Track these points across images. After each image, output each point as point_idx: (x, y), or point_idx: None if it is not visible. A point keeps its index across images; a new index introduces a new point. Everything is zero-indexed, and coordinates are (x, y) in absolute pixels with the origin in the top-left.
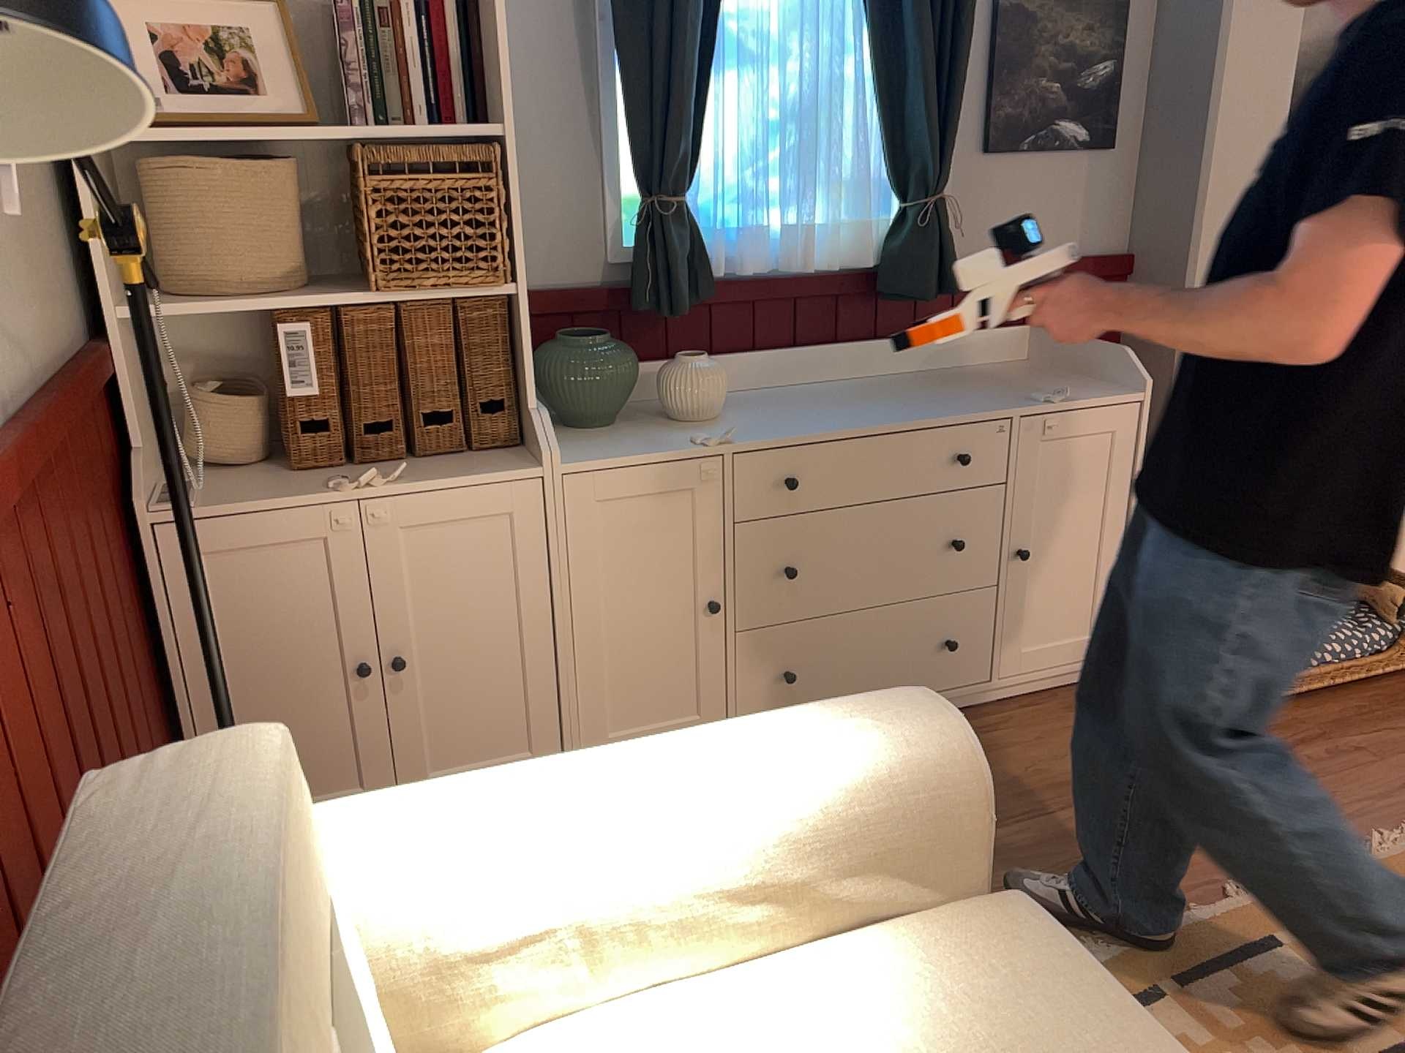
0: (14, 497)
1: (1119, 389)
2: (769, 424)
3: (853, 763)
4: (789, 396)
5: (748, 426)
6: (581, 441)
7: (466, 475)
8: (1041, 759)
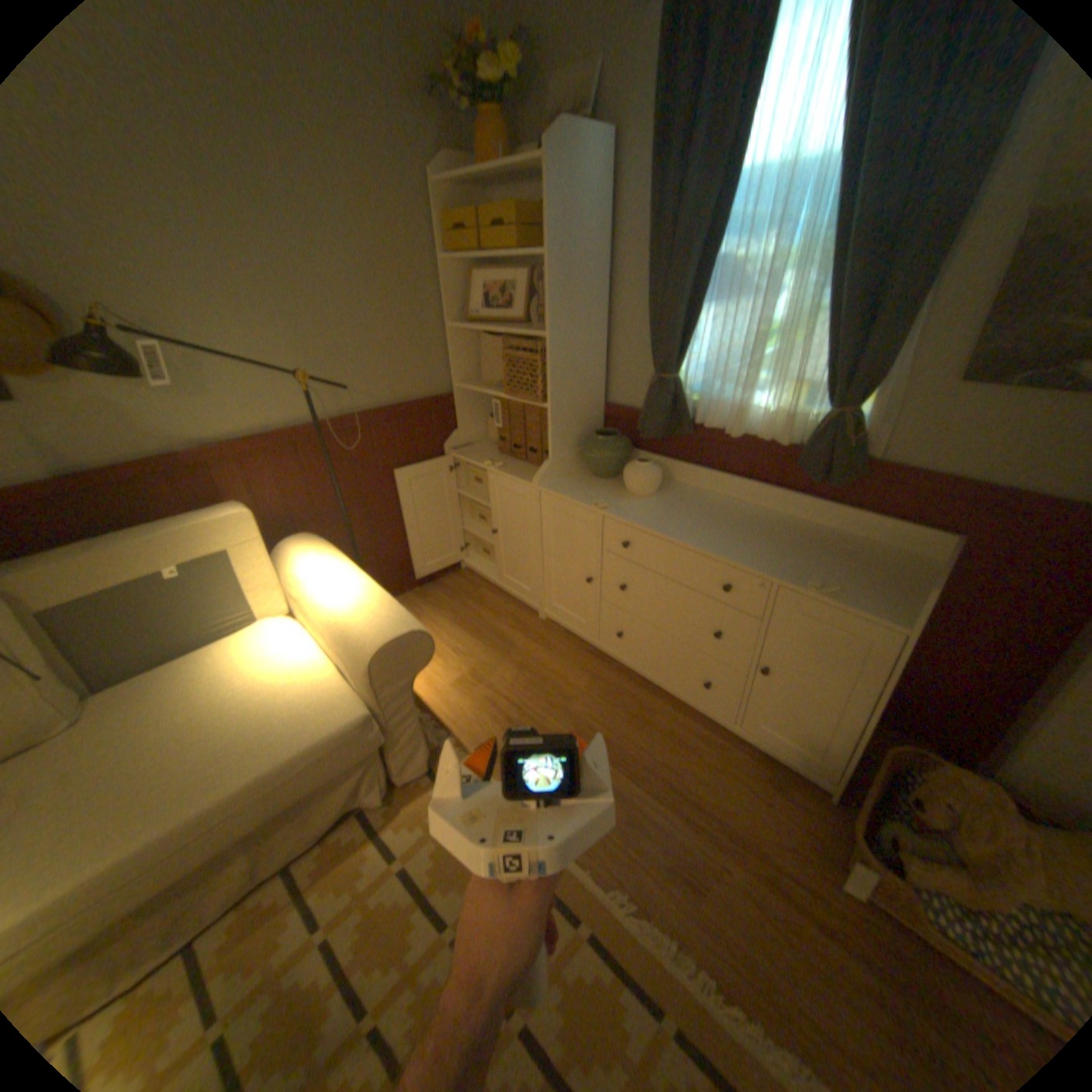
0: (333, 436)
1: (903, 615)
2: (647, 511)
3: (352, 625)
4: (707, 504)
5: (635, 507)
6: (575, 481)
7: (518, 475)
8: (695, 773)
